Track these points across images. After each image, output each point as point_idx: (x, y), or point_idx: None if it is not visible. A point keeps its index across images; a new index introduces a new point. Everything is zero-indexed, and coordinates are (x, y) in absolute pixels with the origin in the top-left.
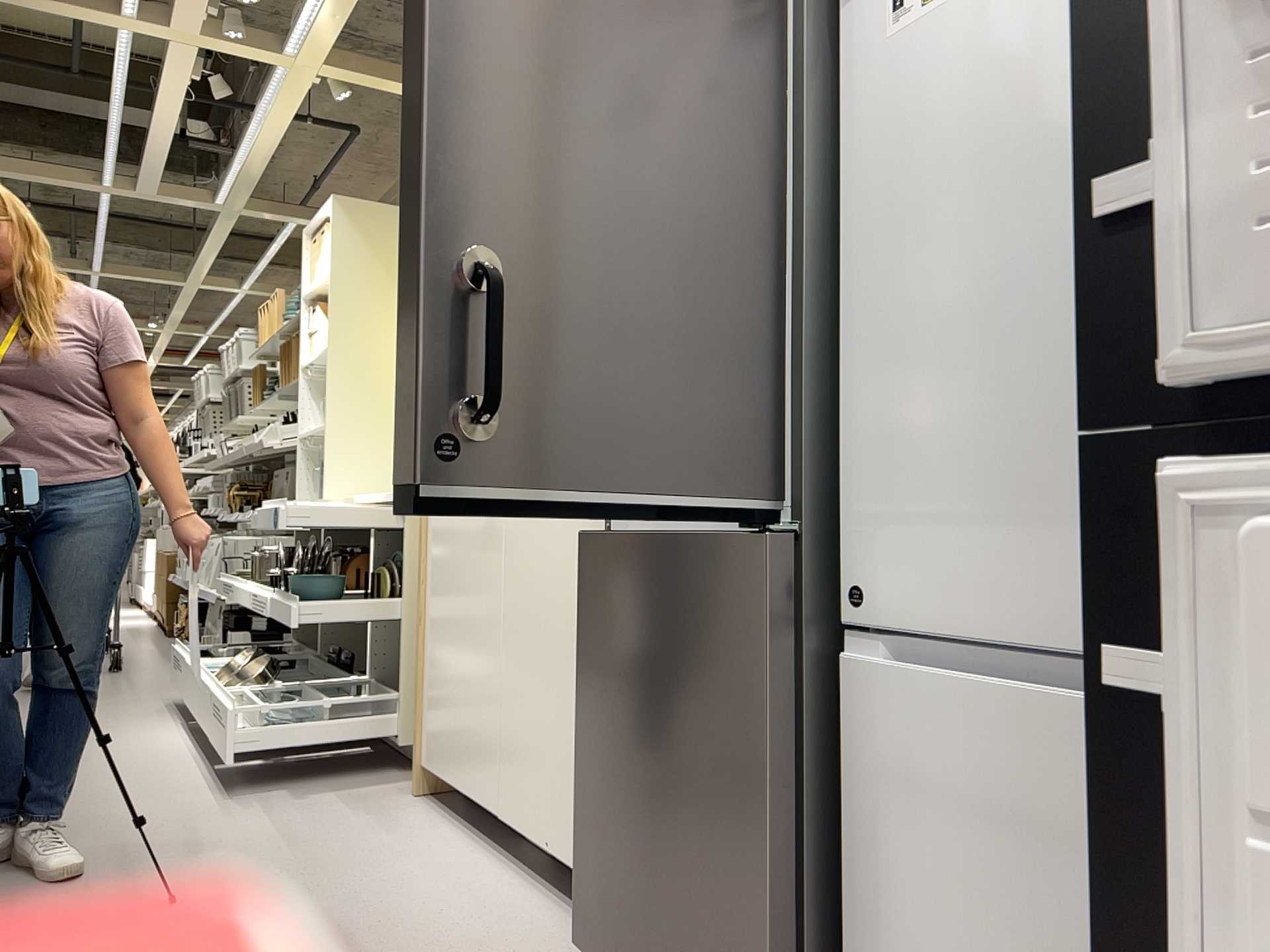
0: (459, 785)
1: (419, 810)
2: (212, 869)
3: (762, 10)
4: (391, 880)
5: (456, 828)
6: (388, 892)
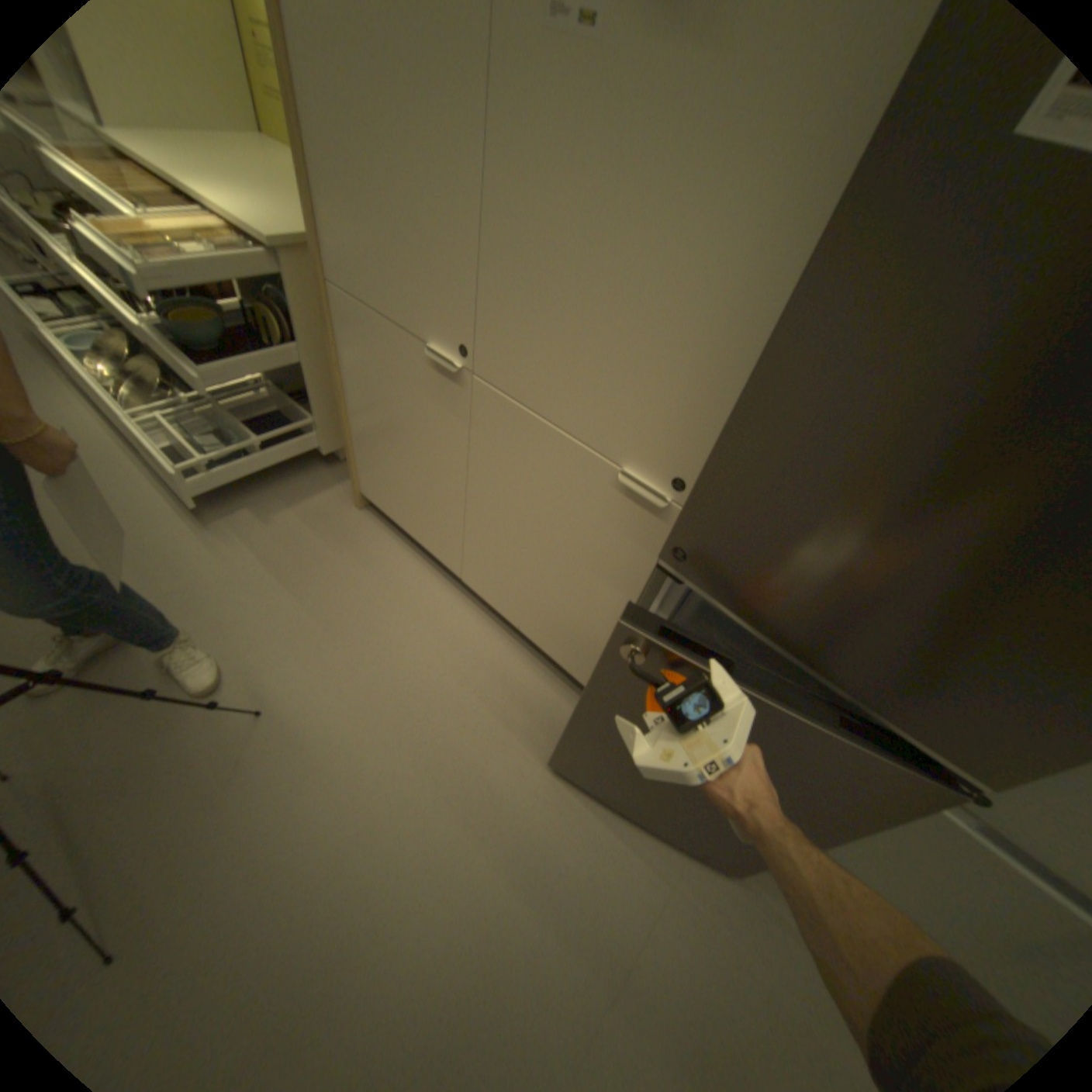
0: (412, 533)
1: (373, 529)
2: (259, 648)
3: None
4: (404, 638)
5: (413, 553)
6: (411, 655)
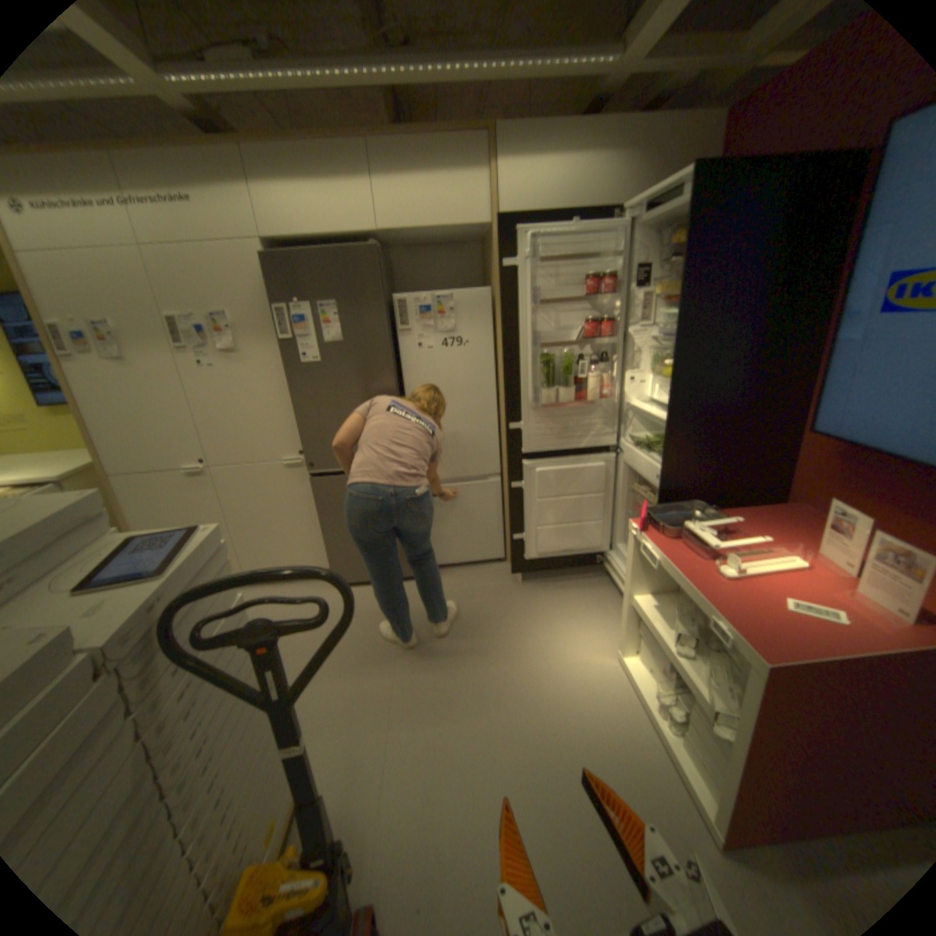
0: None
1: None
2: None
3: (385, 341)
4: None
5: None
6: None
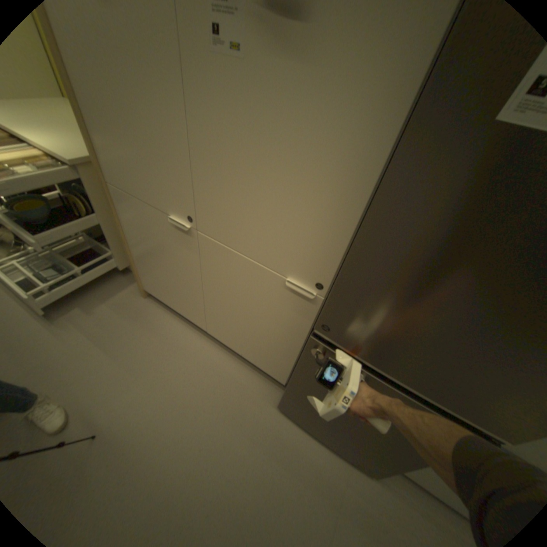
0: (176, 309)
1: (153, 309)
2: (90, 394)
3: None
4: (178, 372)
5: (177, 319)
6: (182, 381)
